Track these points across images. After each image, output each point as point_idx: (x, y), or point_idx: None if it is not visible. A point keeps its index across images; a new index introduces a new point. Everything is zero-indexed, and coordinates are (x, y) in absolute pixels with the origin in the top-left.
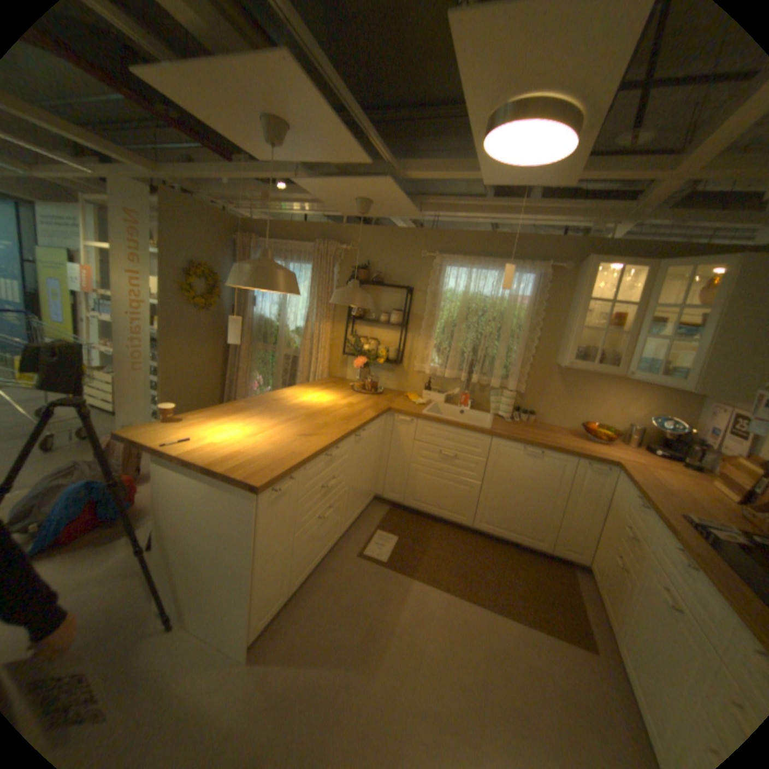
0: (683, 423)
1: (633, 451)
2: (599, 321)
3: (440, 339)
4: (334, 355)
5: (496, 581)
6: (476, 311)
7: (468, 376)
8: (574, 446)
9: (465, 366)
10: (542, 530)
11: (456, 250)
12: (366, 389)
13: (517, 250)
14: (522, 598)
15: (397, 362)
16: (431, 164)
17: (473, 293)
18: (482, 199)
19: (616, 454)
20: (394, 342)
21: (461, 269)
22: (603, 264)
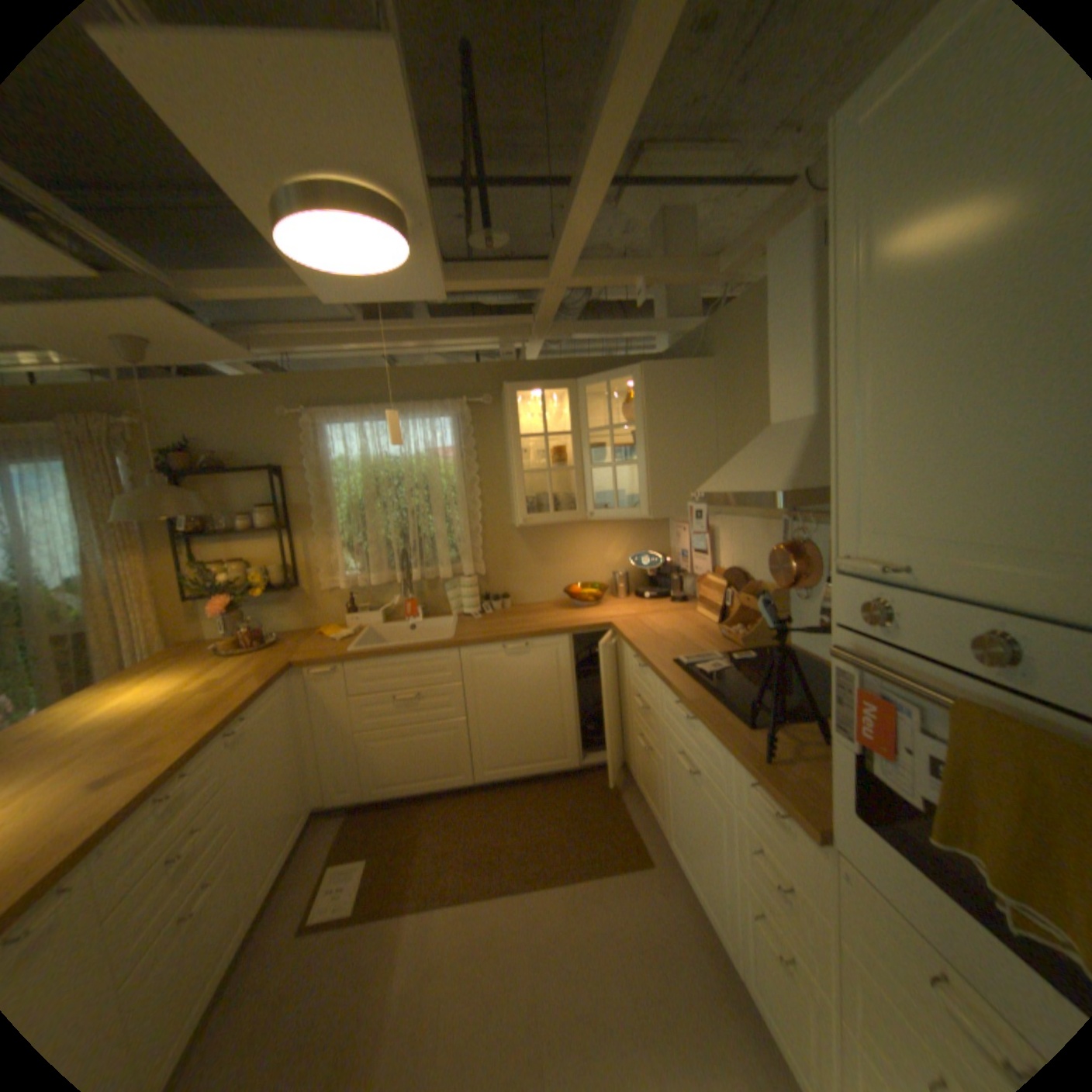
0: (655, 555)
1: (622, 603)
2: (540, 461)
3: (349, 533)
4: (167, 607)
5: (521, 844)
6: (388, 481)
7: (408, 573)
8: (559, 623)
9: (397, 561)
10: (558, 743)
11: (333, 401)
12: (242, 646)
13: (418, 389)
14: (557, 848)
15: (291, 586)
16: (232, 278)
17: (376, 458)
18: (343, 326)
19: (605, 614)
20: (275, 555)
21: (348, 426)
22: (523, 394)
